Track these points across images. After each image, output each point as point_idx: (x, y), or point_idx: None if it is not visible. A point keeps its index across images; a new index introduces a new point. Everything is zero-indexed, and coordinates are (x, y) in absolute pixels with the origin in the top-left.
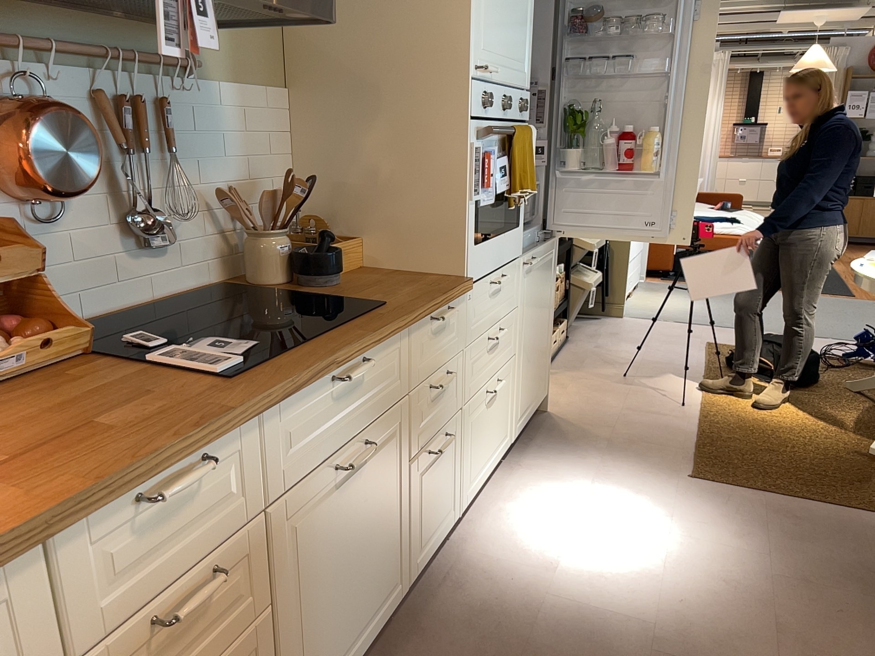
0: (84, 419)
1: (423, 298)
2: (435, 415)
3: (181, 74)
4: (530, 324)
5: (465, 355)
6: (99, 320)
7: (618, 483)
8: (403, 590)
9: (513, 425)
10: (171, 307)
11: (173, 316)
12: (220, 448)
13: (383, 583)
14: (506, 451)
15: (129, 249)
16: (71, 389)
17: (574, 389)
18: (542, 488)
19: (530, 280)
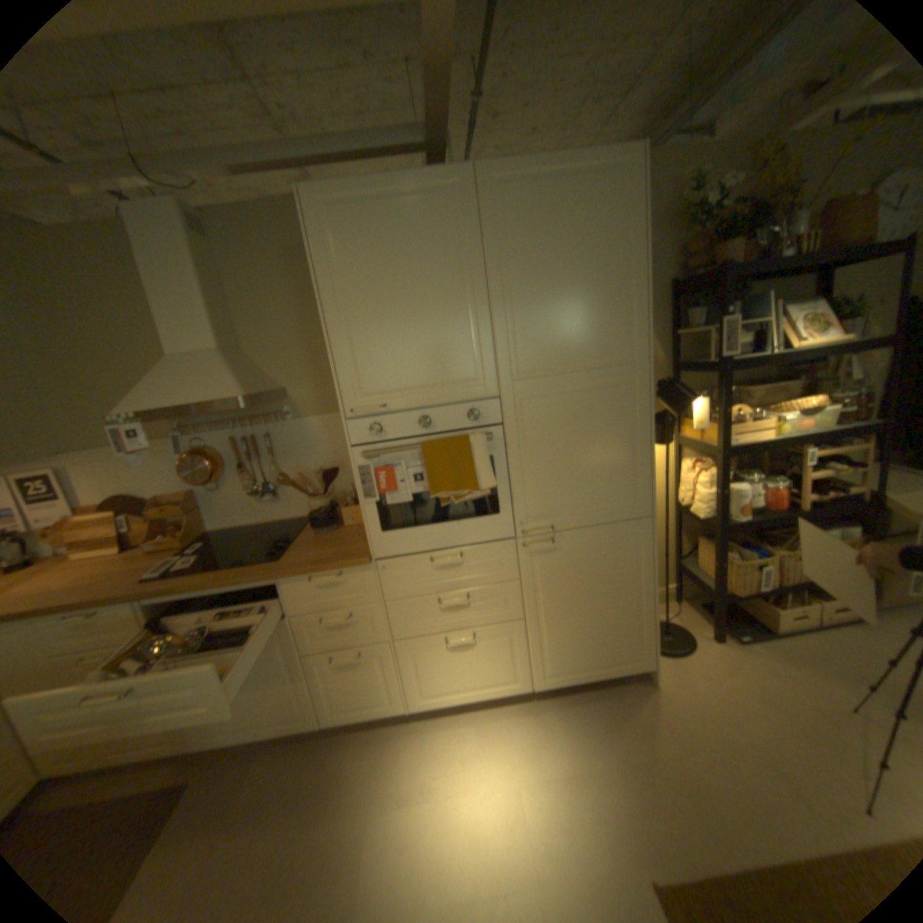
0: (101, 583)
1: (298, 565)
2: (337, 639)
3: (281, 419)
4: (561, 599)
5: (386, 608)
6: (242, 529)
7: (570, 809)
8: (317, 730)
9: (533, 679)
10: (273, 528)
11: (281, 531)
12: (106, 613)
13: (278, 716)
14: (515, 696)
15: (256, 501)
16: (138, 567)
17: (738, 686)
18: (512, 750)
19: (546, 560)
